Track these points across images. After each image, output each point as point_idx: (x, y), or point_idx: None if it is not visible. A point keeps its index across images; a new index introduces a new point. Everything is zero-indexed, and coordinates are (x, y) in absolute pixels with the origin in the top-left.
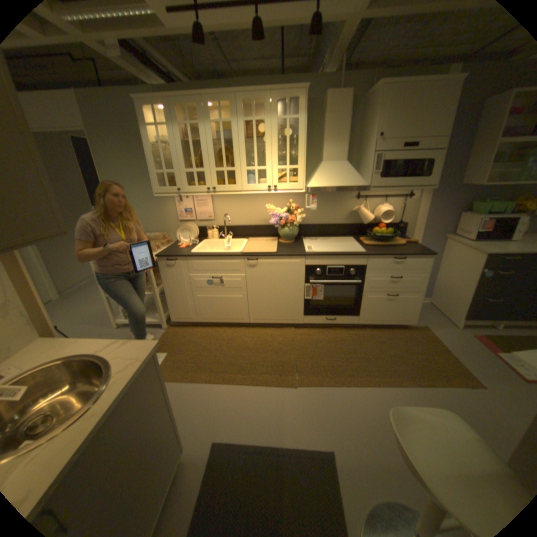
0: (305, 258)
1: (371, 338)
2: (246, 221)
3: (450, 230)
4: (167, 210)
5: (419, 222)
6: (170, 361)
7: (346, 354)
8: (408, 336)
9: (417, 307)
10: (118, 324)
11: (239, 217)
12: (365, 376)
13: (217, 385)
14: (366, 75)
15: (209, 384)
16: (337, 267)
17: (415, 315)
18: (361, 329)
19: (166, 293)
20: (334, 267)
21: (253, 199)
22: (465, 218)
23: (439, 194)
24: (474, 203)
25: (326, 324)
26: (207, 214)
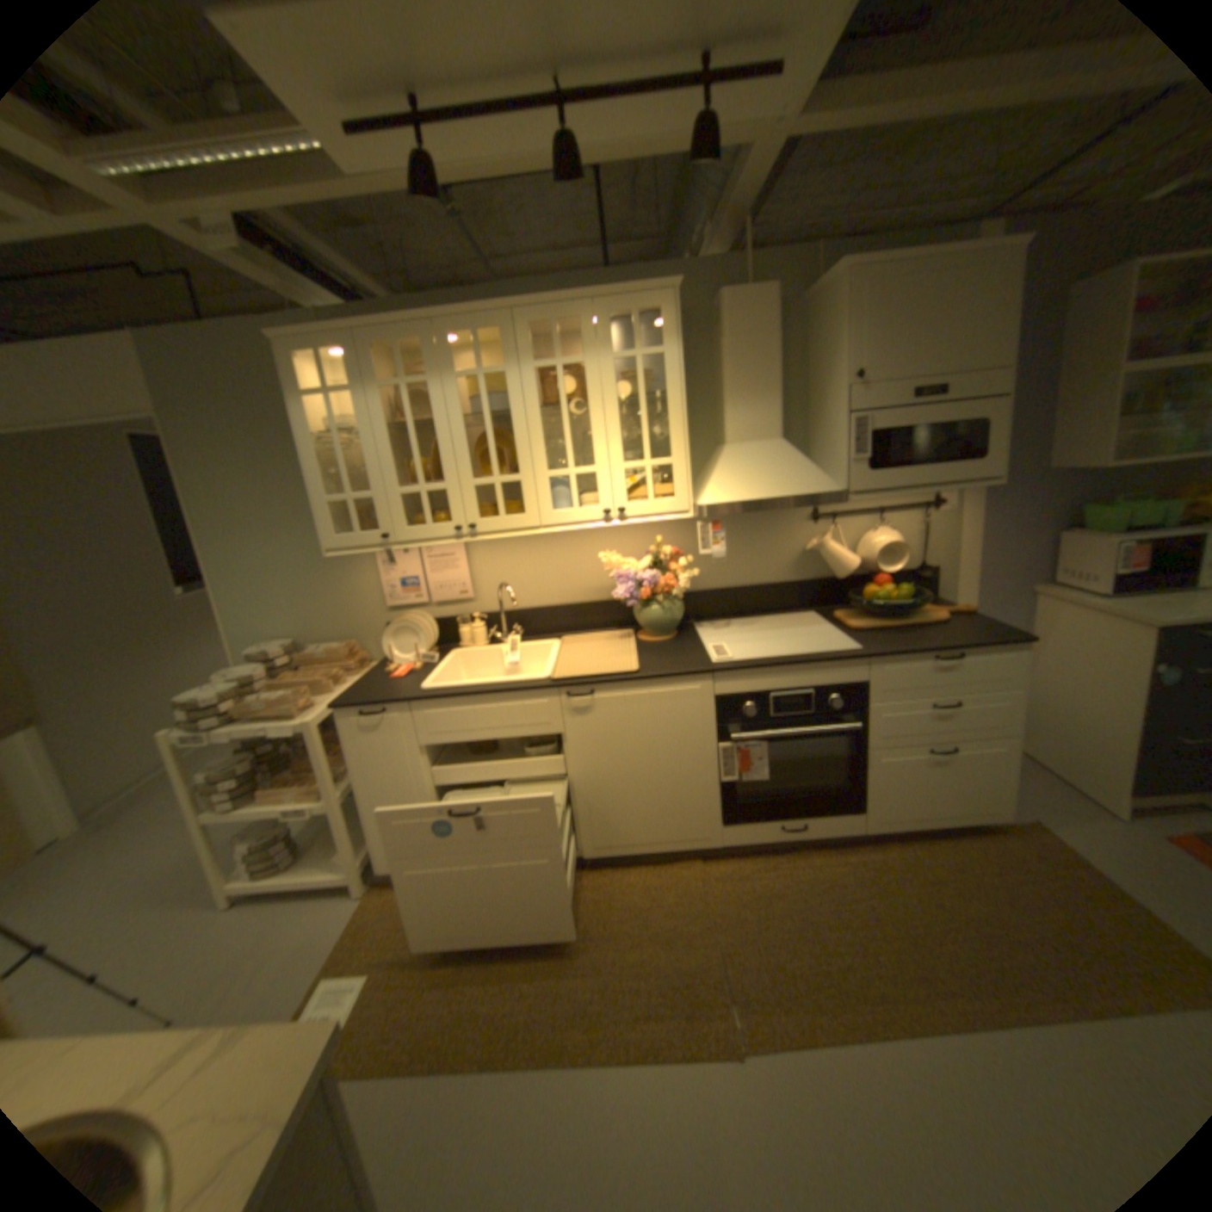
0: (713, 679)
1: (908, 871)
2: (551, 596)
3: (1039, 576)
4: (355, 587)
5: (966, 563)
6: (374, 1005)
7: (855, 931)
8: (1001, 857)
9: (1010, 777)
10: (229, 898)
11: (535, 588)
12: (925, 997)
13: (512, 1076)
14: (798, 256)
15: (489, 1077)
16: (796, 694)
17: (1008, 798)
18: (873, 848)
19: (357, 802)
20: (787, 695)
21: (565, 544)
22: (1071, 546)
23: (1001, 497)
24: (1084, 511)
25: (782, 843)
26: (454, 588)
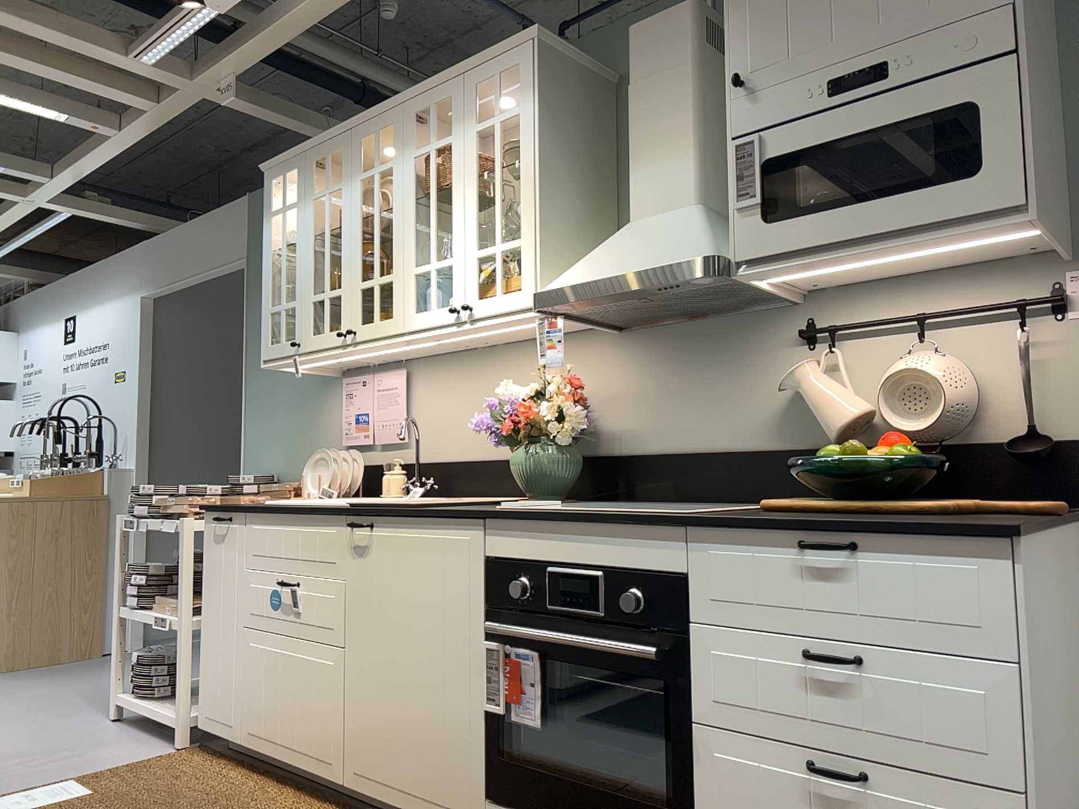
0: (485, 528)
1: None
2: (474, 446)
3: None
4: (327, 421)
5: None
6: None
7: None
8: None
9: None
10: (123, 708)
11: (461, 434)
12: None
13: None
14: None
15: None
16: (581, 574)
17: None
18: None
19: (202, 624)
20: (571, 574)
21: (494, 377)
22: None
23: None
24: None
25: None
26: (391, 426)
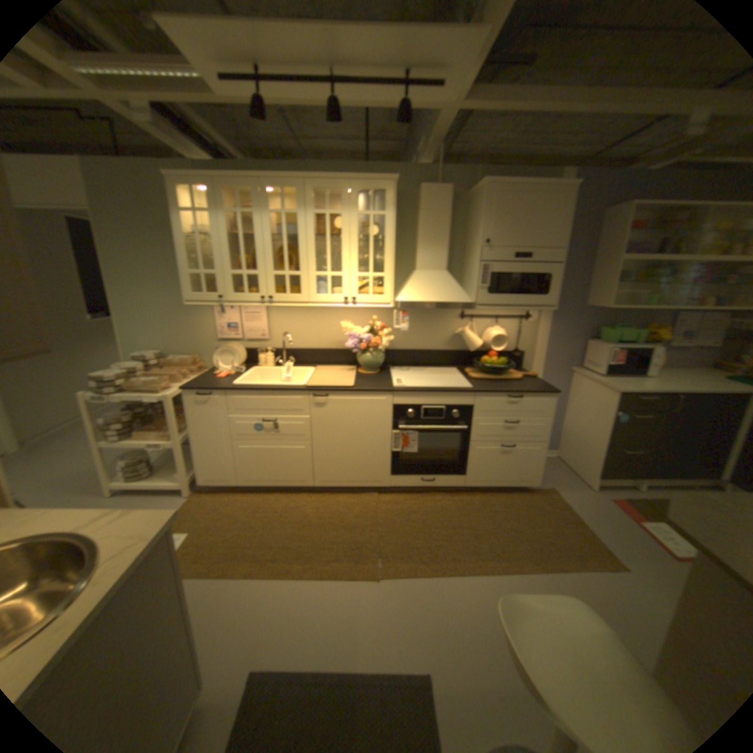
0: (392, 395)
1: (482, 505)
2: (312, 343)
3: (575, 362)
4: (200, 325)
5: (538, 351)
6: (190, 547)
7: (448, 529)
8: (530, 502)
9: (539, 462)
10: (111, 491)
11: (304, 337)
12: (474, 559)
13: (260, 581)
14: (466, 171)
15: (248, 581)
16: (435, 408)
17: (537, 473)
18: (467, 494)
19: (190, 443)
20: (430, 407)
21: (323, 314)
22: (592, 347)
23: (559, 317)
24: (601, 330)
25: (420, 487)
26: (257, 332)
